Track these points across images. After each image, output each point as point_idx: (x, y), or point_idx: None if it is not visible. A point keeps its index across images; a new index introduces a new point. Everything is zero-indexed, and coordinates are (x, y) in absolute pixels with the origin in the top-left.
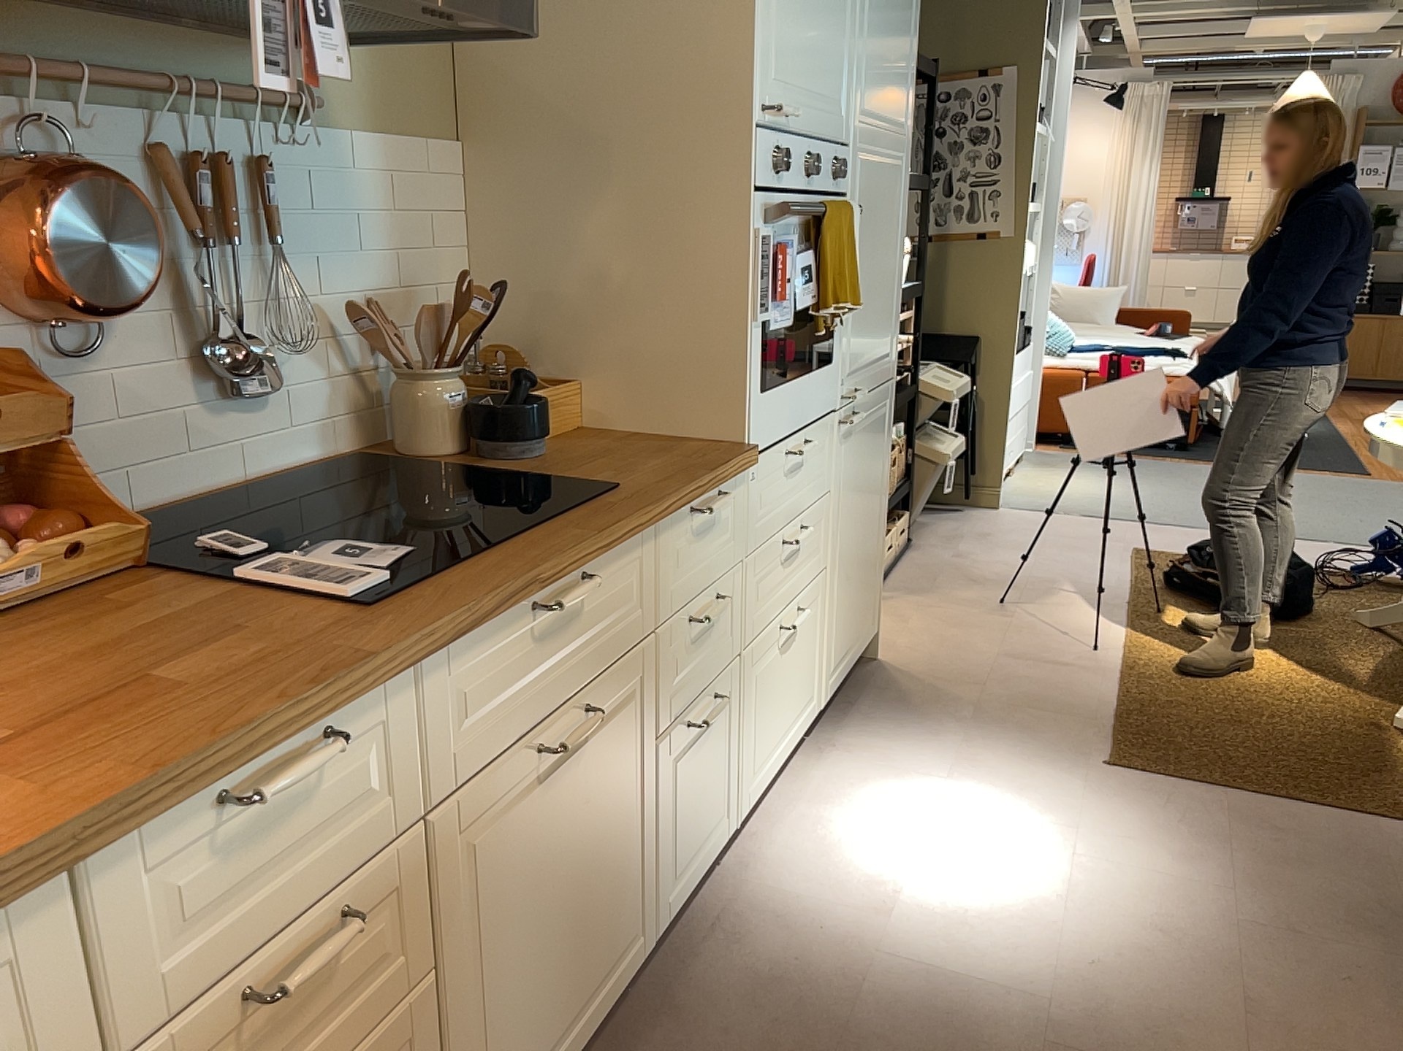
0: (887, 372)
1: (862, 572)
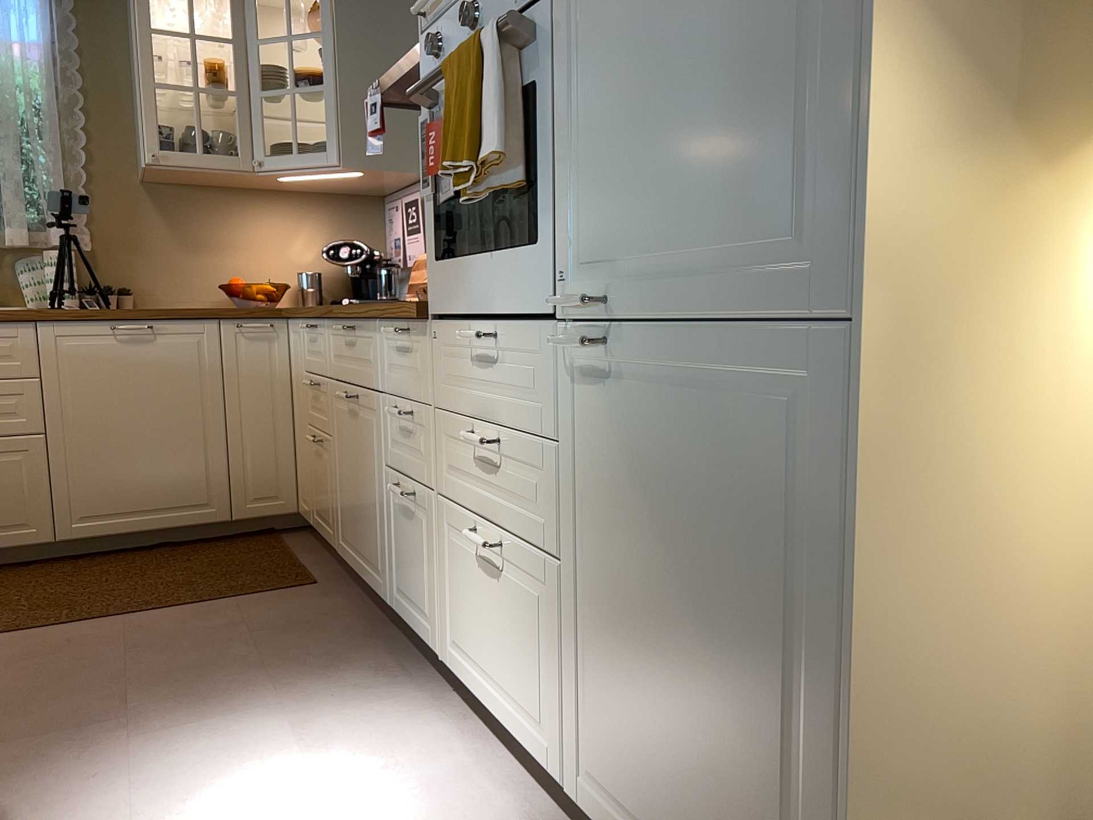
0: (789, 295)
1: (693, 733)
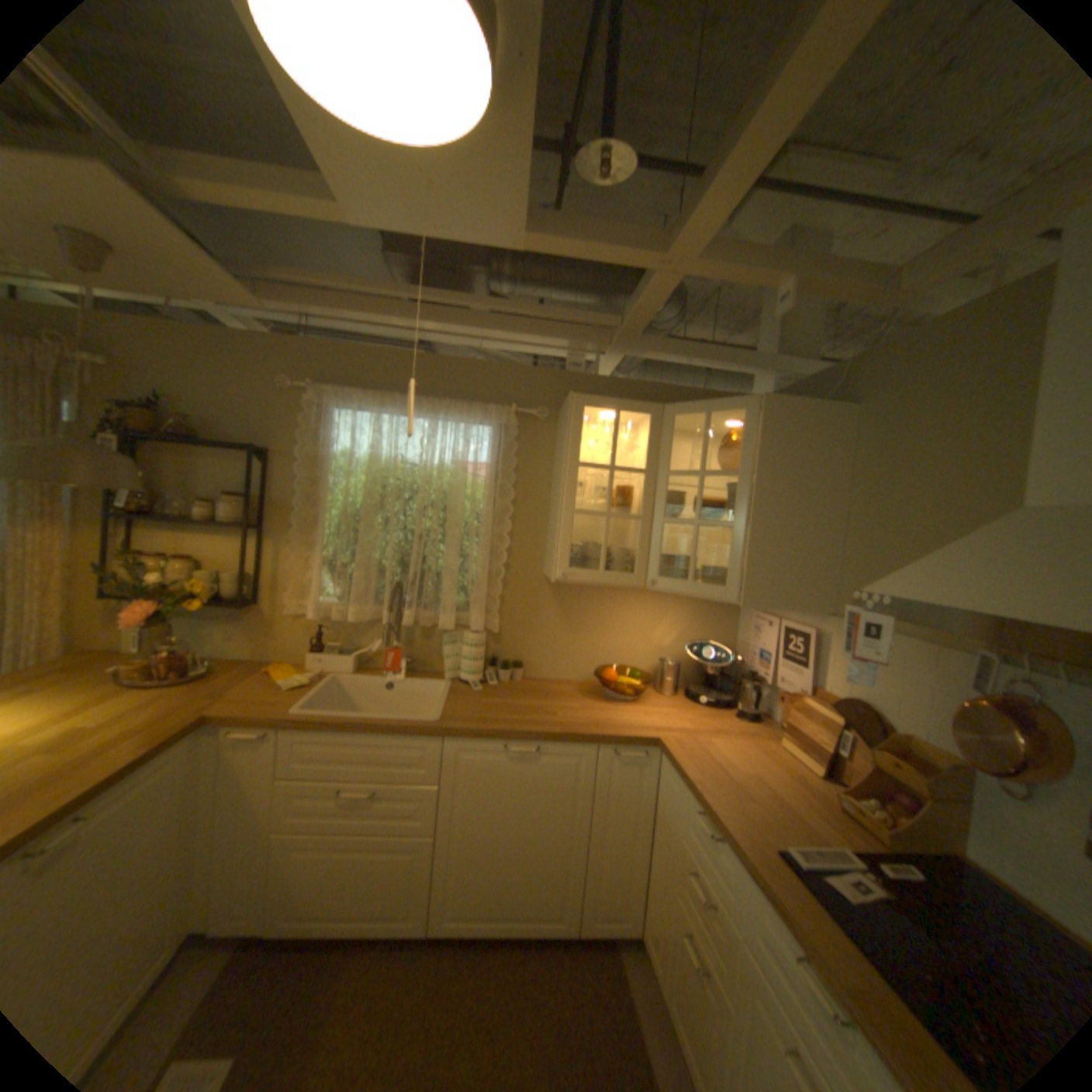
0: None
1: None
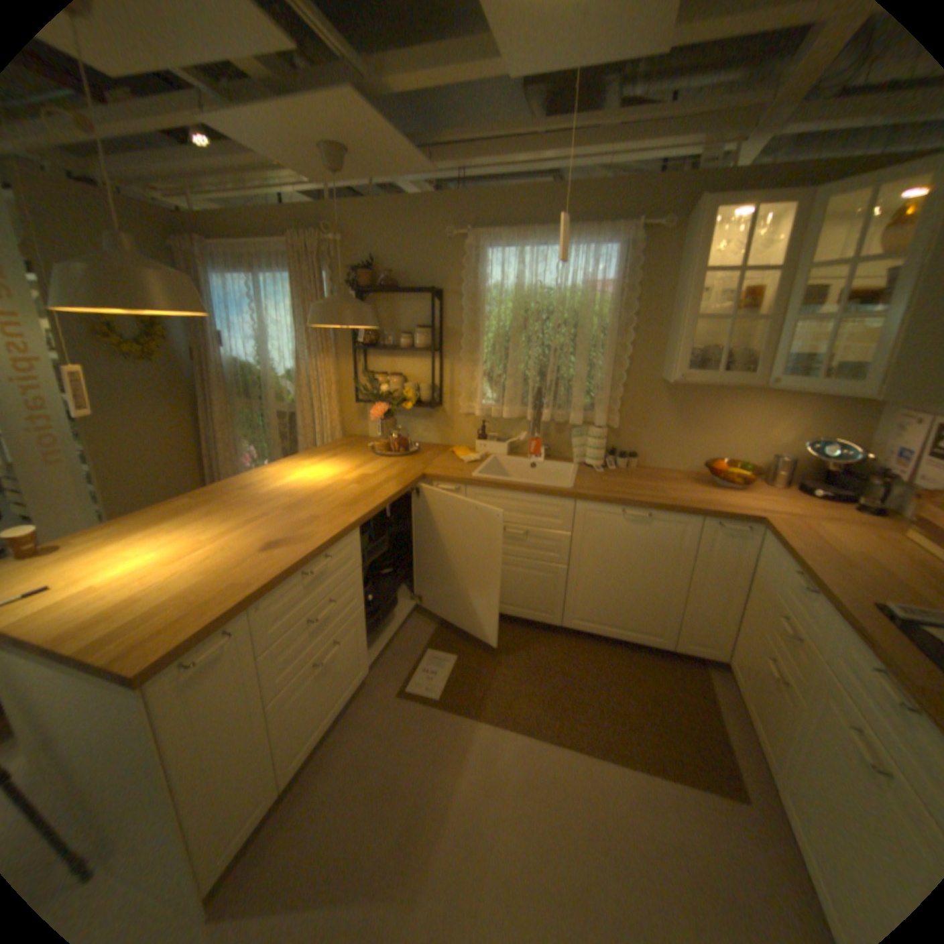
0: None
1: None
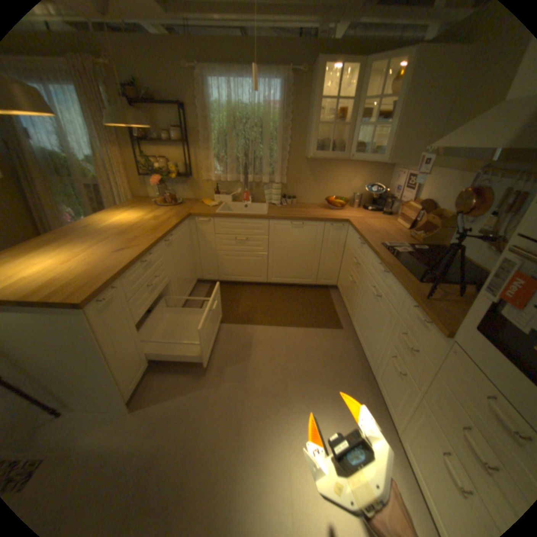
0: None
1: None
